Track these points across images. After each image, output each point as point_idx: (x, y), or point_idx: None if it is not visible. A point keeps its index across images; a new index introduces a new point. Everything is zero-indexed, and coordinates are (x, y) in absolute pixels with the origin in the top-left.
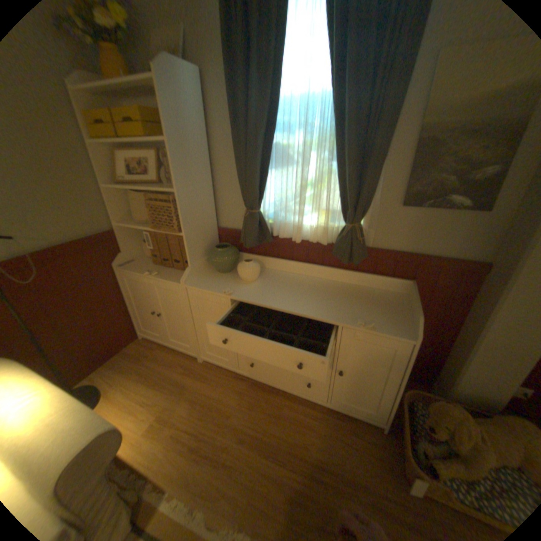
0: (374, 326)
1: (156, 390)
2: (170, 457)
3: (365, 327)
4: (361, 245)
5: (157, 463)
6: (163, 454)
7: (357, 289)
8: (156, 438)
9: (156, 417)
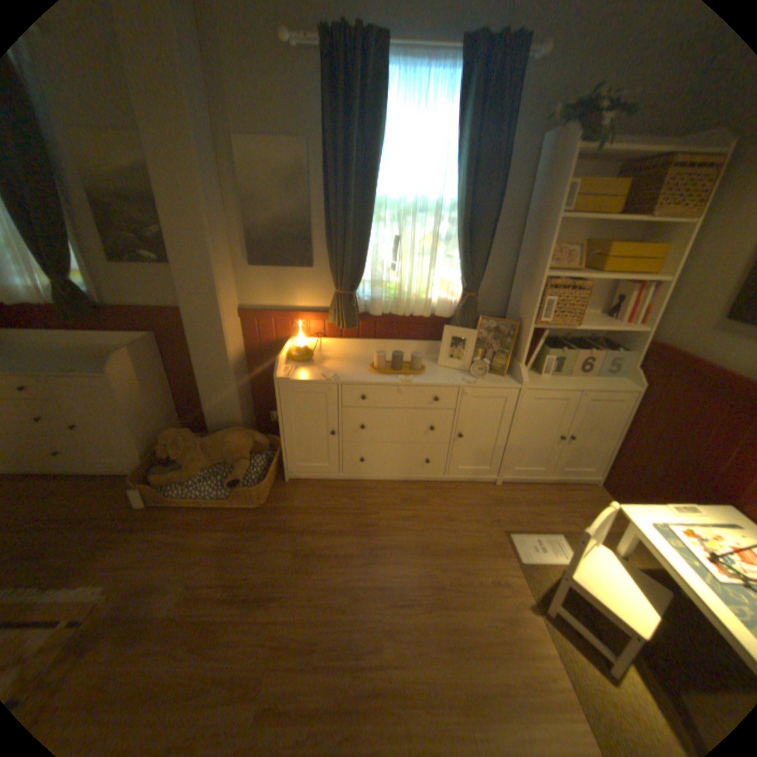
0: (76, 371)
1: None
2: None
3: (61, 372)
4: (77, 302)
5: None
6: None
7: (101, 348)
8: None
9: None
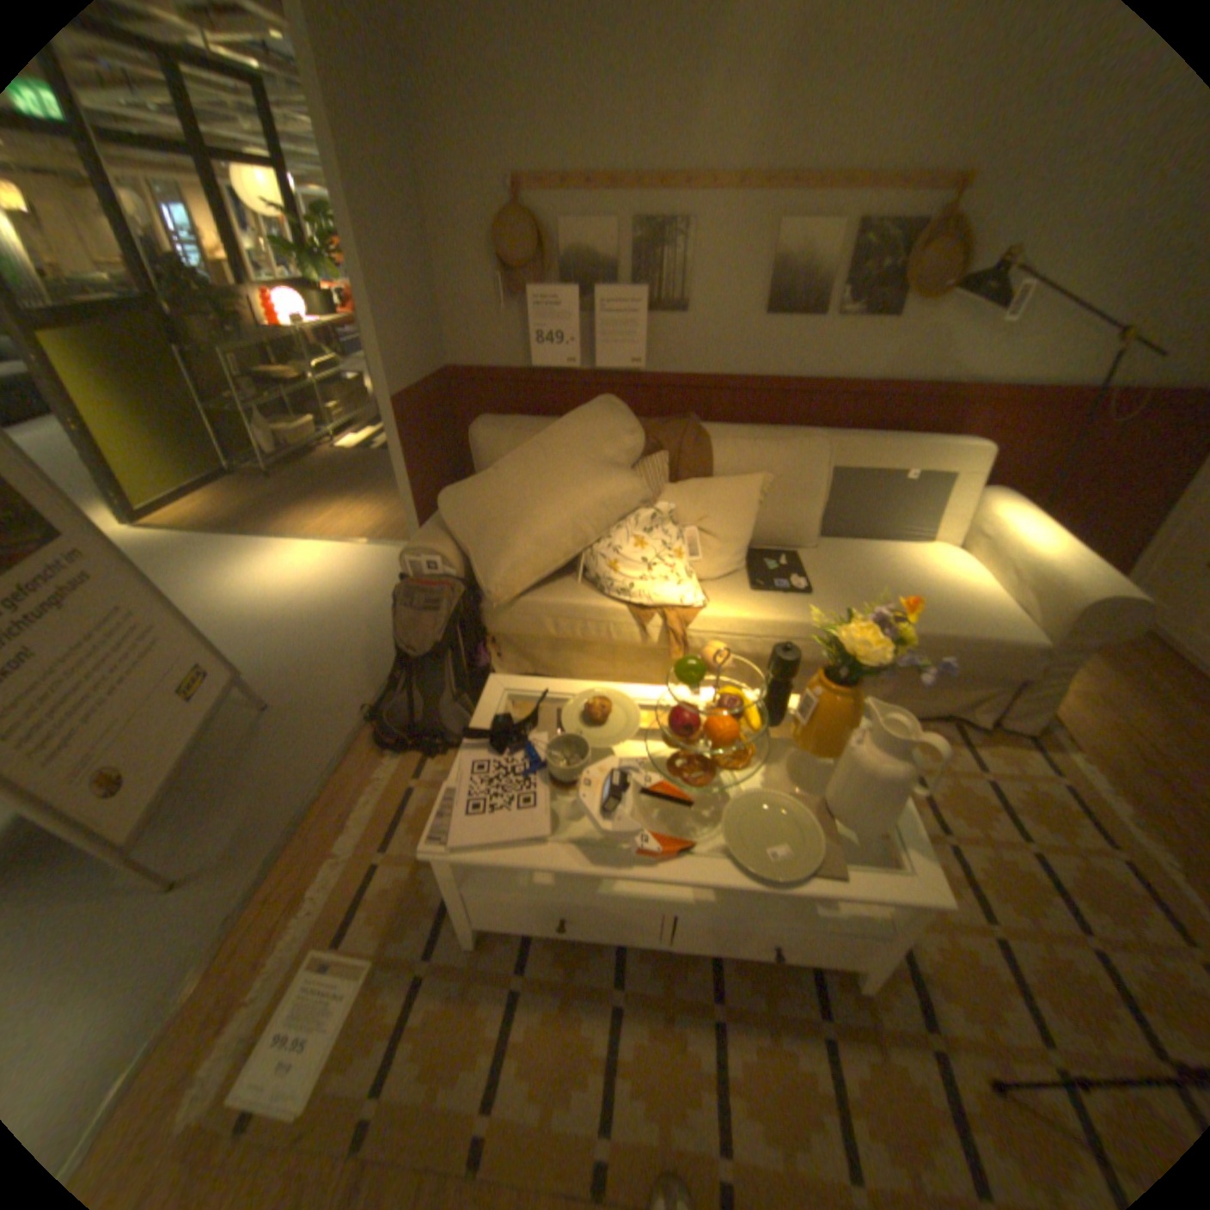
0: None
1: (1113, 671)
2: (1105, 740)
3: None
4: None
5: (1082, 729)
6: (1096, 729)
7: None
8: (1092, 711)
9: (1101, 694)
